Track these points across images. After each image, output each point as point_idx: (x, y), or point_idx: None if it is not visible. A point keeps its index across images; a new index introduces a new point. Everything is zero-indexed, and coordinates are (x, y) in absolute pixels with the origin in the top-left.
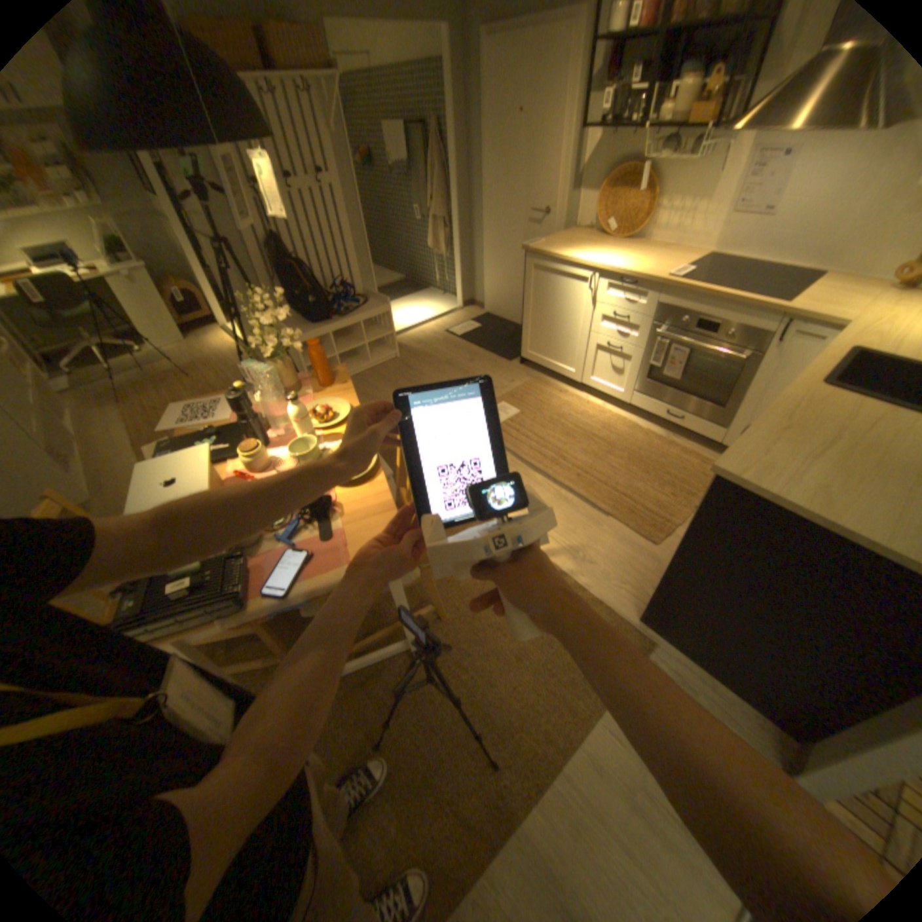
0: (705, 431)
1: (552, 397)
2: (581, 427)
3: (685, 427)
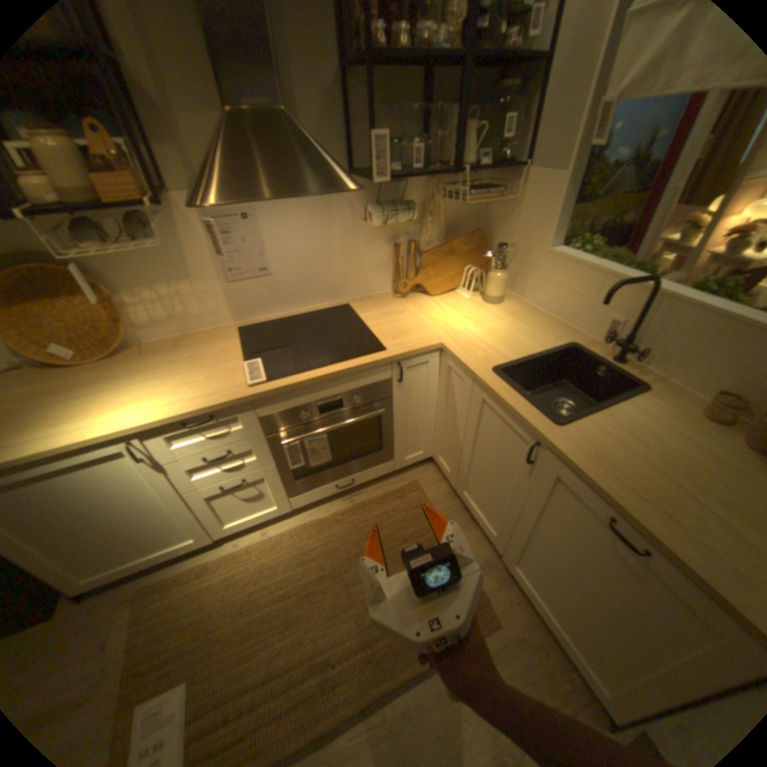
0: (377, 471)
1: (197, 595)
2: (284, 592)
3: (359, 482)
